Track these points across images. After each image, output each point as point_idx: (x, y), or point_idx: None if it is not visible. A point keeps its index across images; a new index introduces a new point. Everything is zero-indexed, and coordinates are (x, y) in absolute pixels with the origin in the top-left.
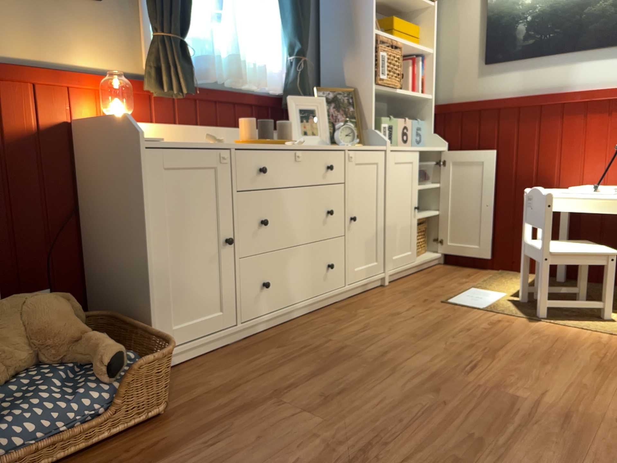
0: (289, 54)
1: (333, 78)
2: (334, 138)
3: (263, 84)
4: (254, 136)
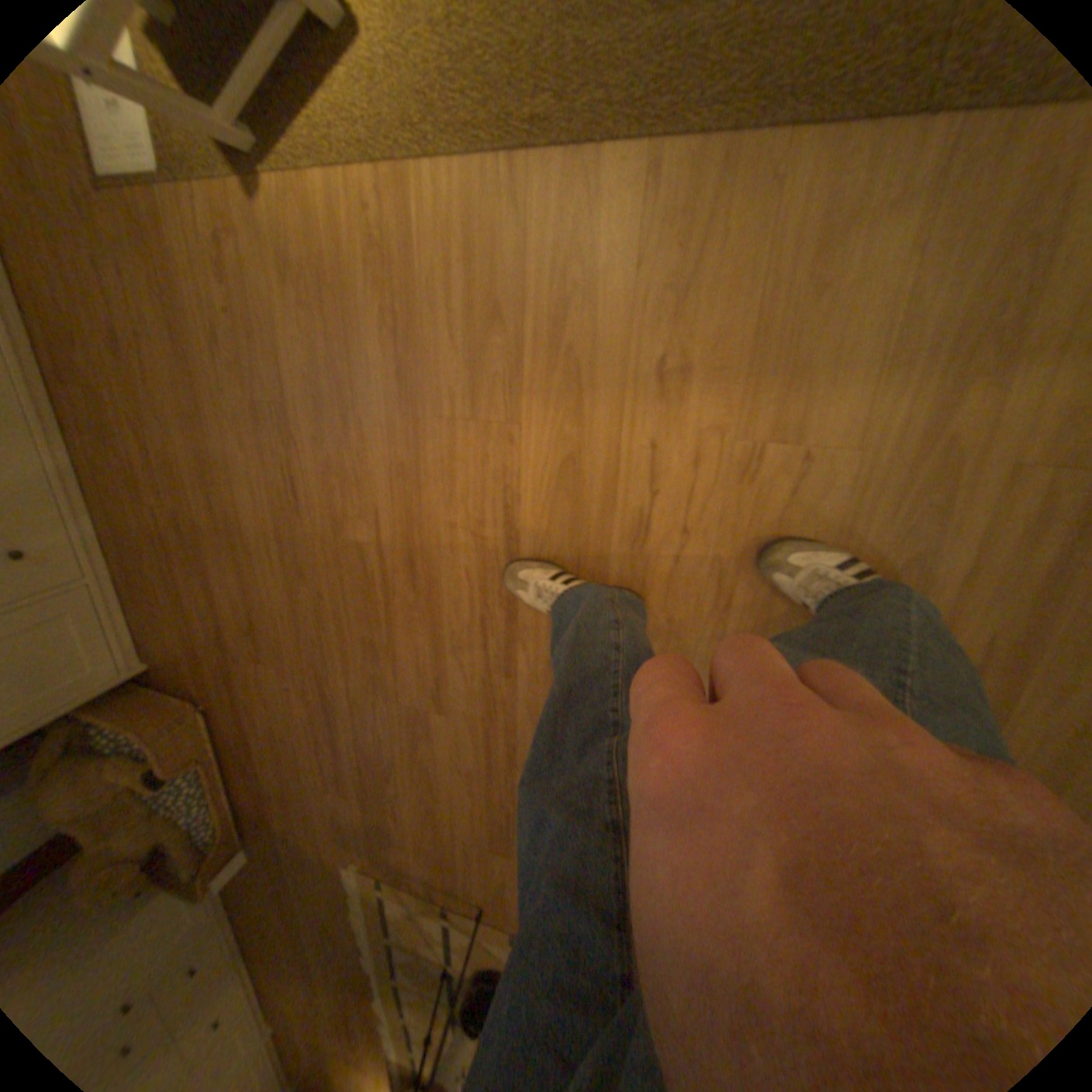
0: None
1: None
2: None
3: None
4: None
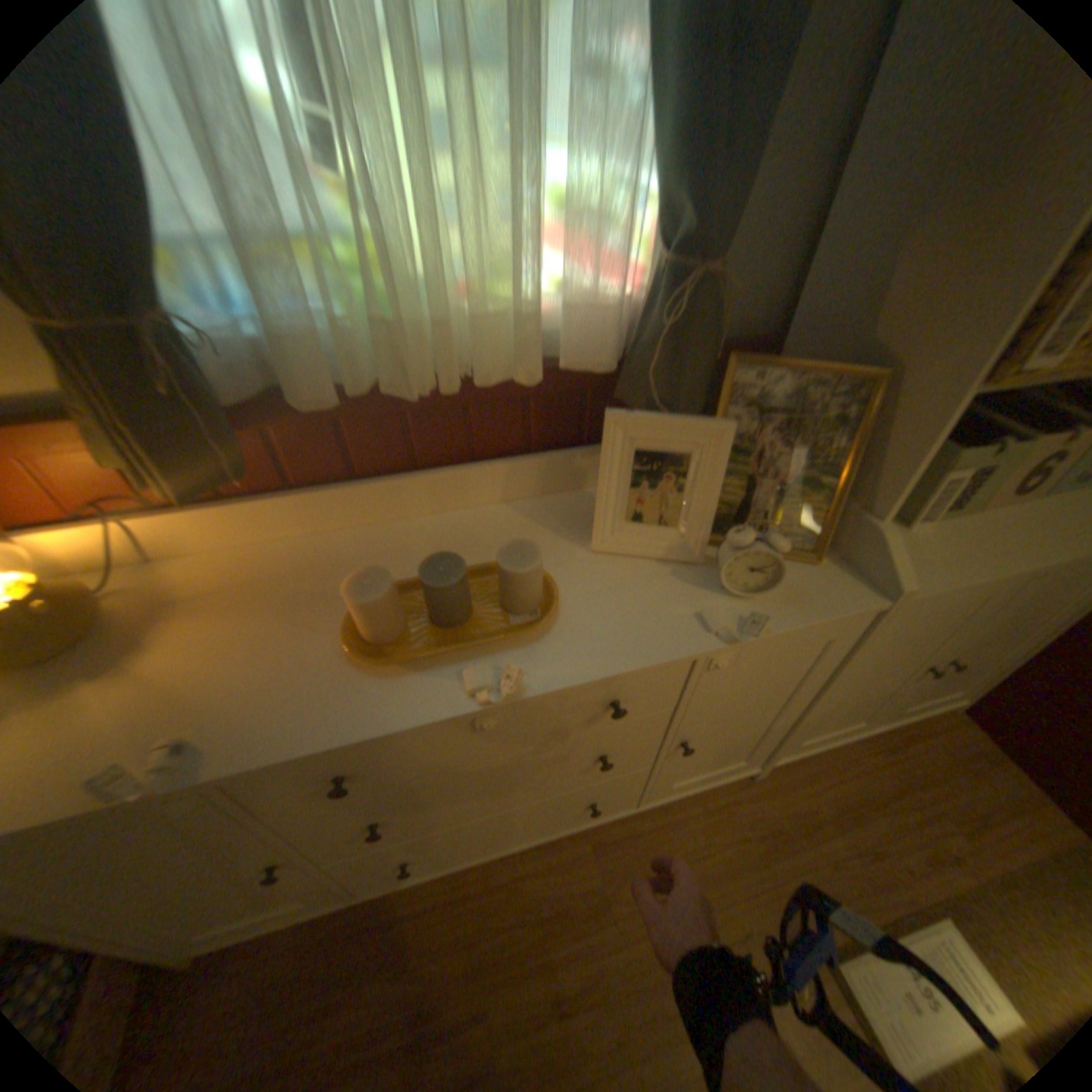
0: (666, 232)
1: (849, 280)
2: (719, 552)
3: (524, 374)
4: (389, 628)
